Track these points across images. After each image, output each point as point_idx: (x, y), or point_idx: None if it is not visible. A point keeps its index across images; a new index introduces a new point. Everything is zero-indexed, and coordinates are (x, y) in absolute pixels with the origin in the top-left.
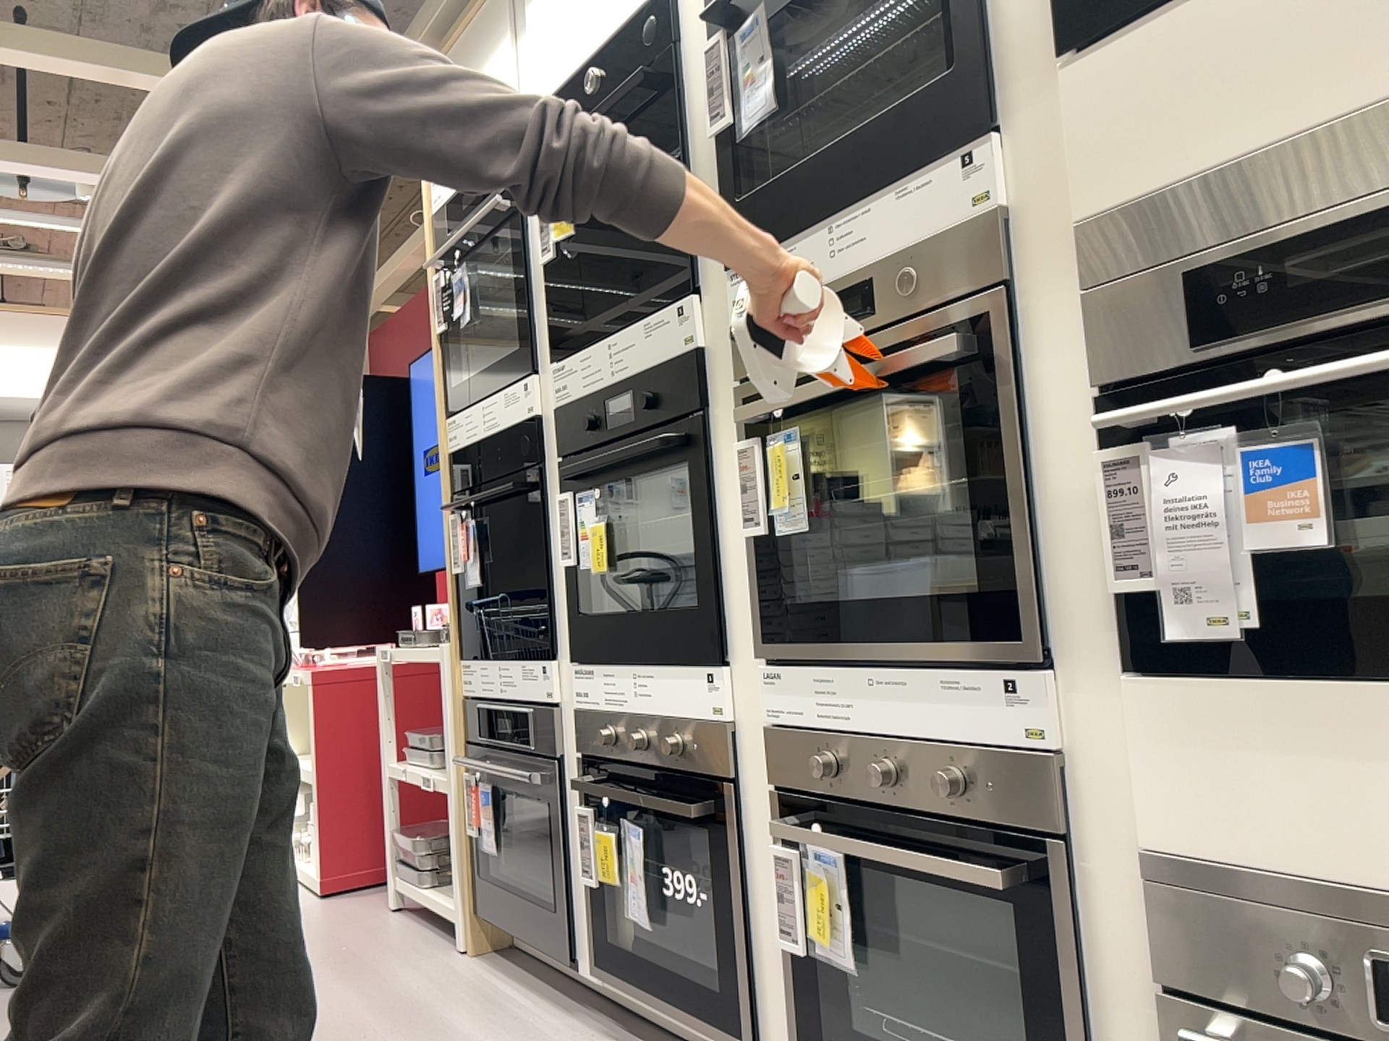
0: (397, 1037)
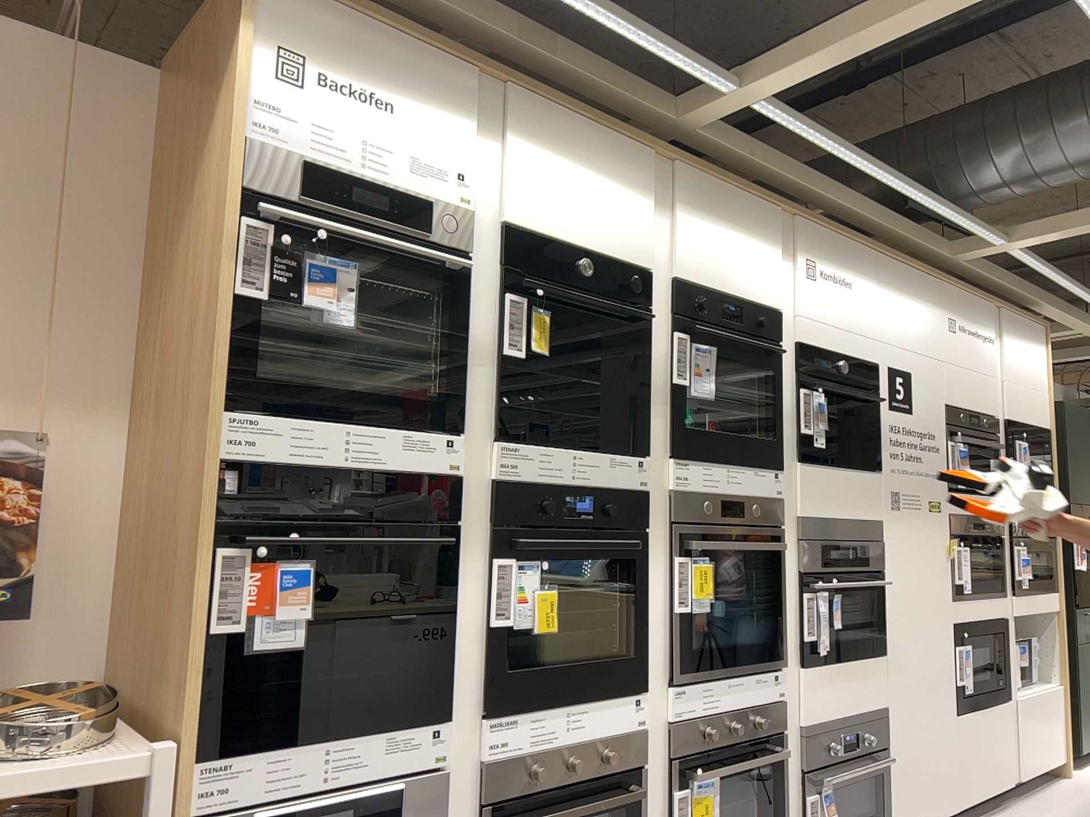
0: None
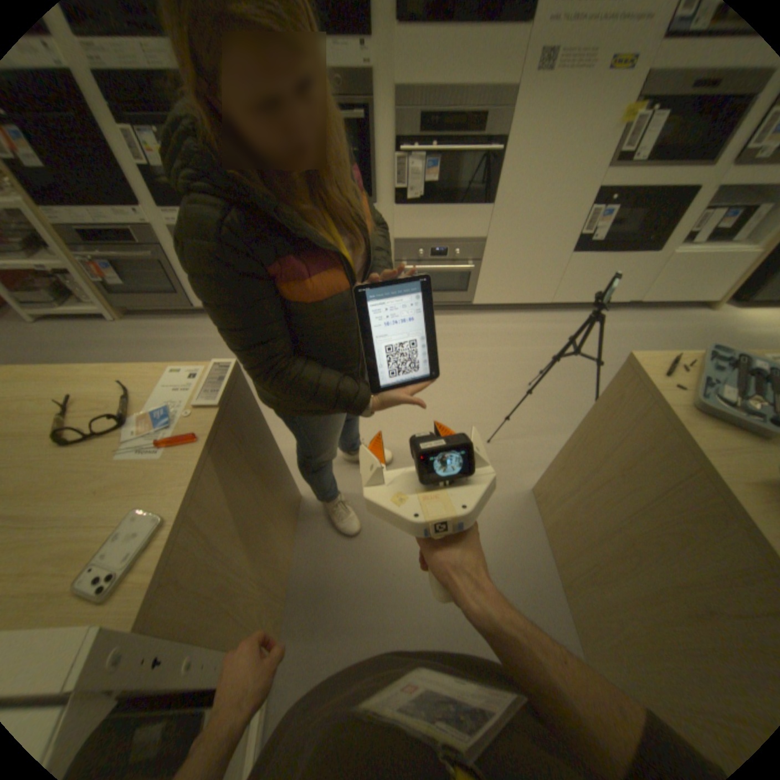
0: (151, 351)
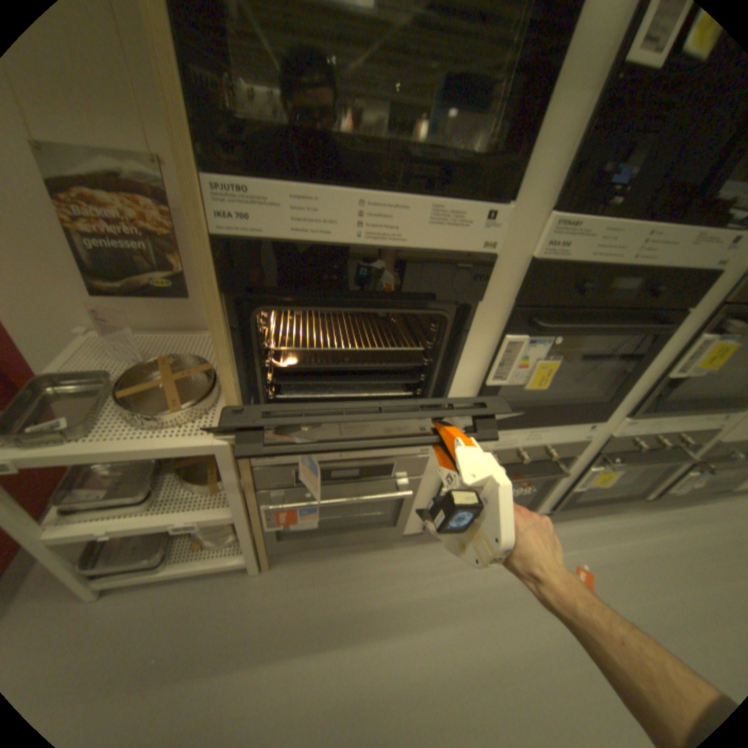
0: (366, 646)
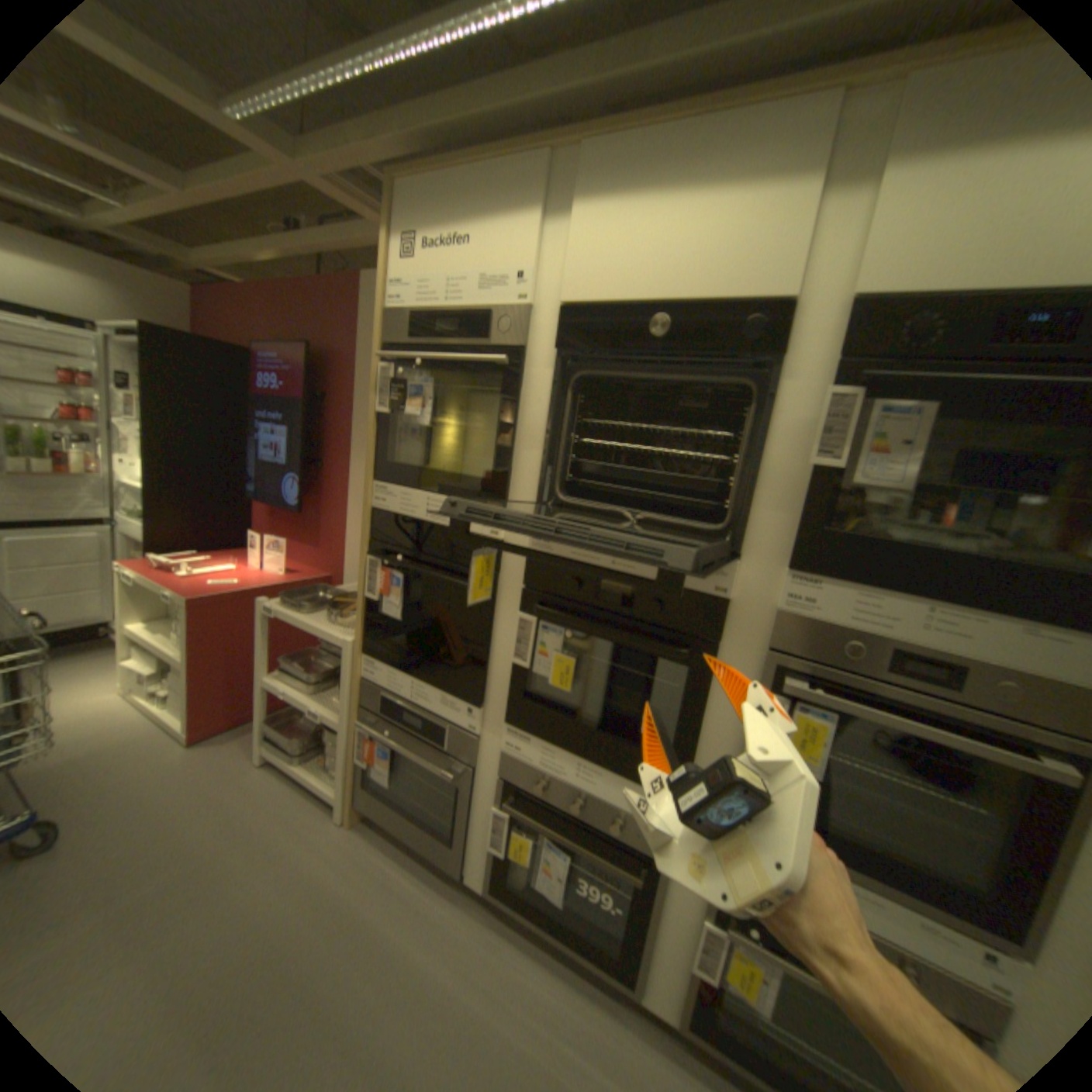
0: (341, 953)
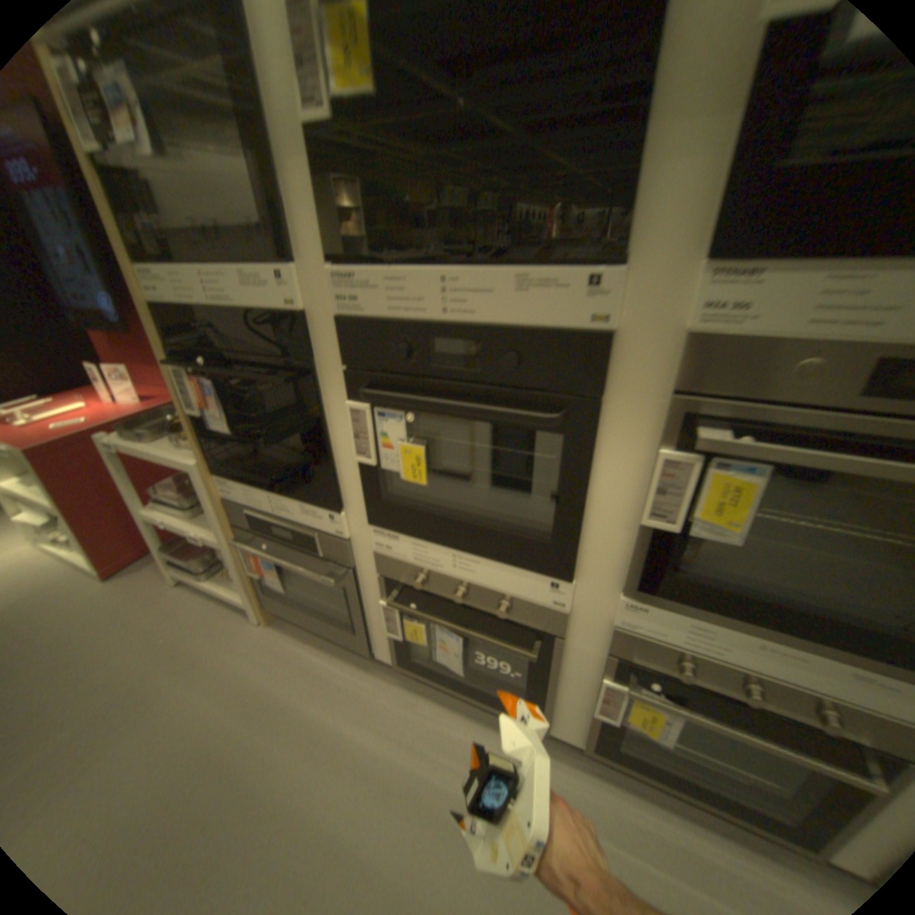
0: (271, 738)
